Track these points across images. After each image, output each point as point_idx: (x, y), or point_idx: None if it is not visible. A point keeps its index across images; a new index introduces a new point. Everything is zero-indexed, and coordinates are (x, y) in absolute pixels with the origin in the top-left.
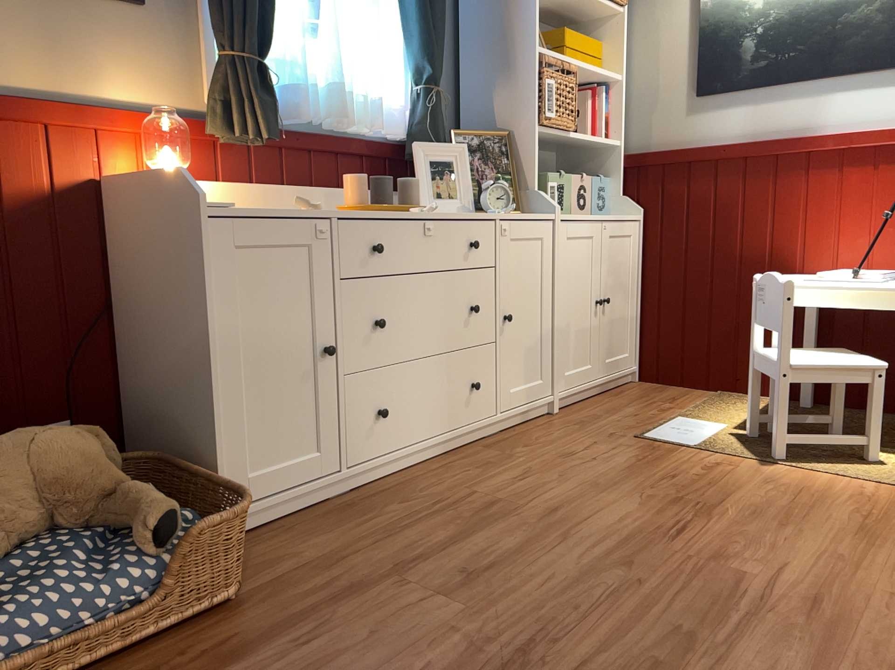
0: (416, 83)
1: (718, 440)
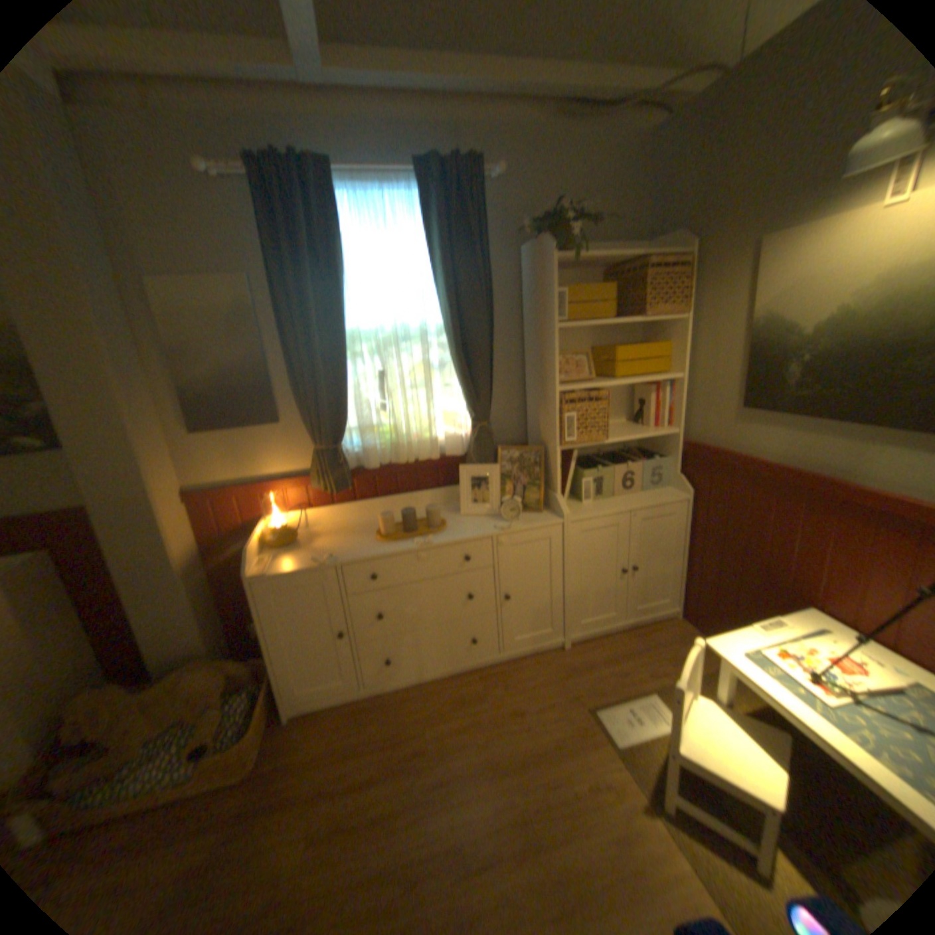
0: (469, 419)
1: (649, 752)
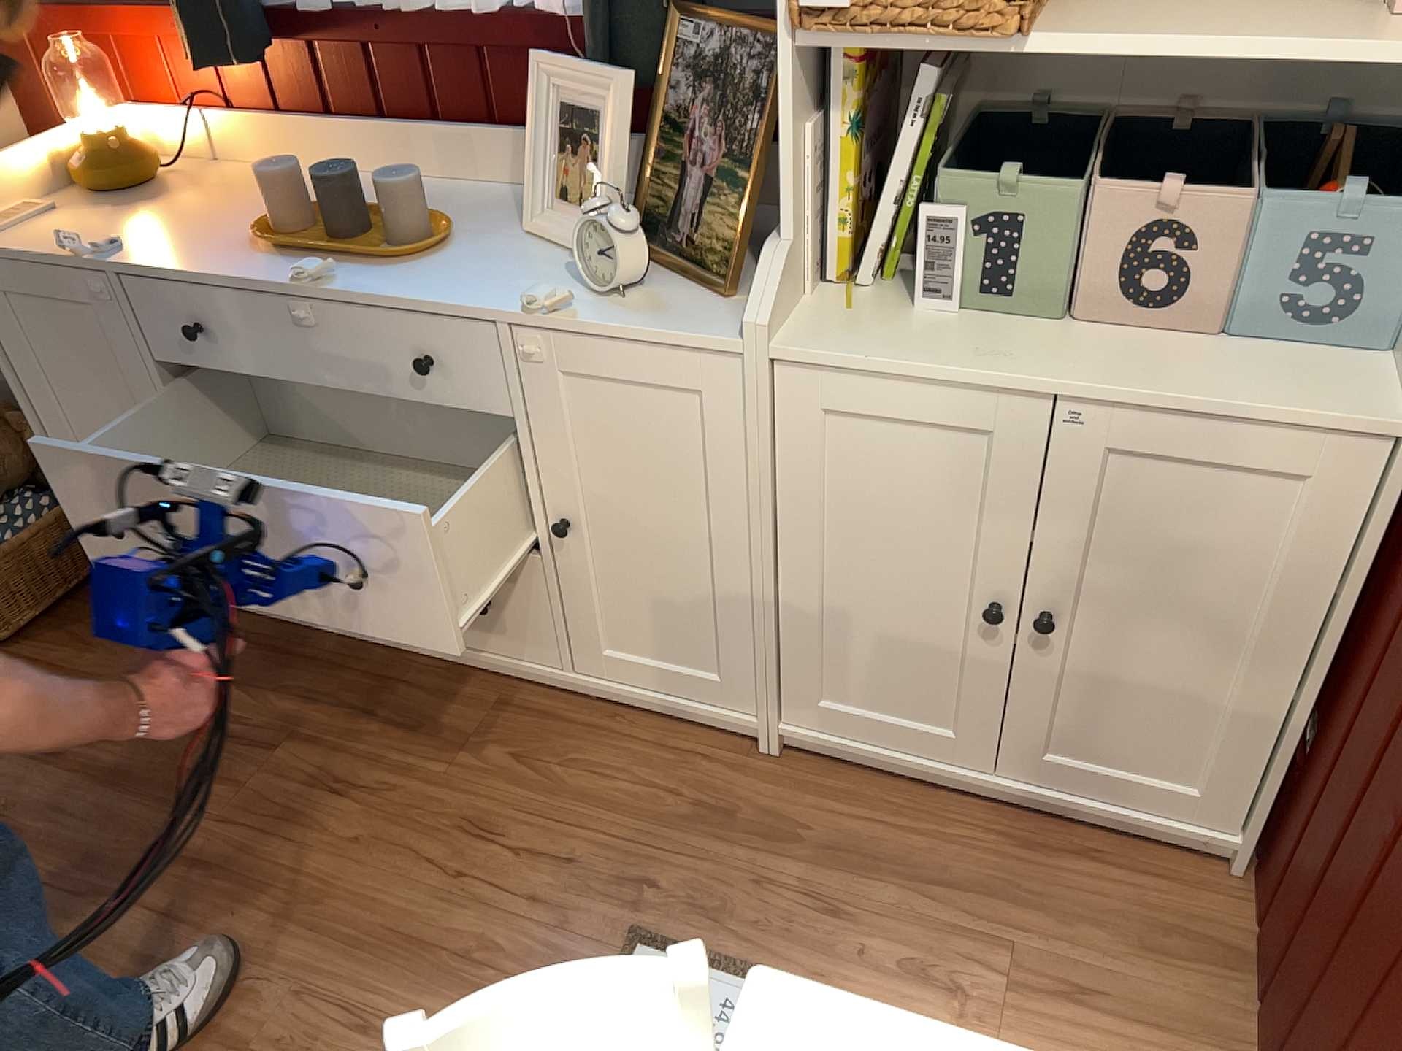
0: None
1: None
